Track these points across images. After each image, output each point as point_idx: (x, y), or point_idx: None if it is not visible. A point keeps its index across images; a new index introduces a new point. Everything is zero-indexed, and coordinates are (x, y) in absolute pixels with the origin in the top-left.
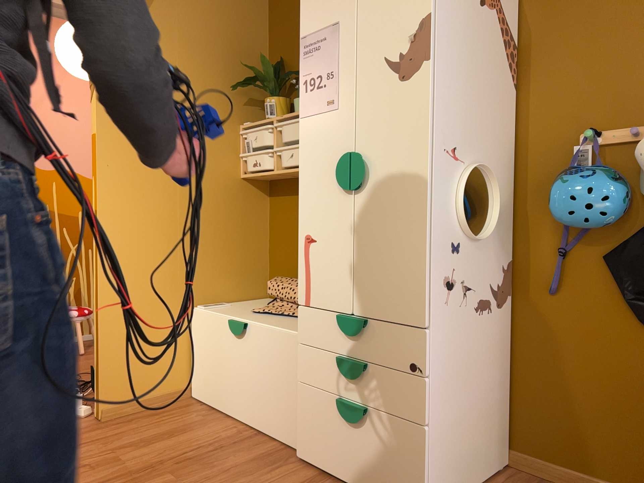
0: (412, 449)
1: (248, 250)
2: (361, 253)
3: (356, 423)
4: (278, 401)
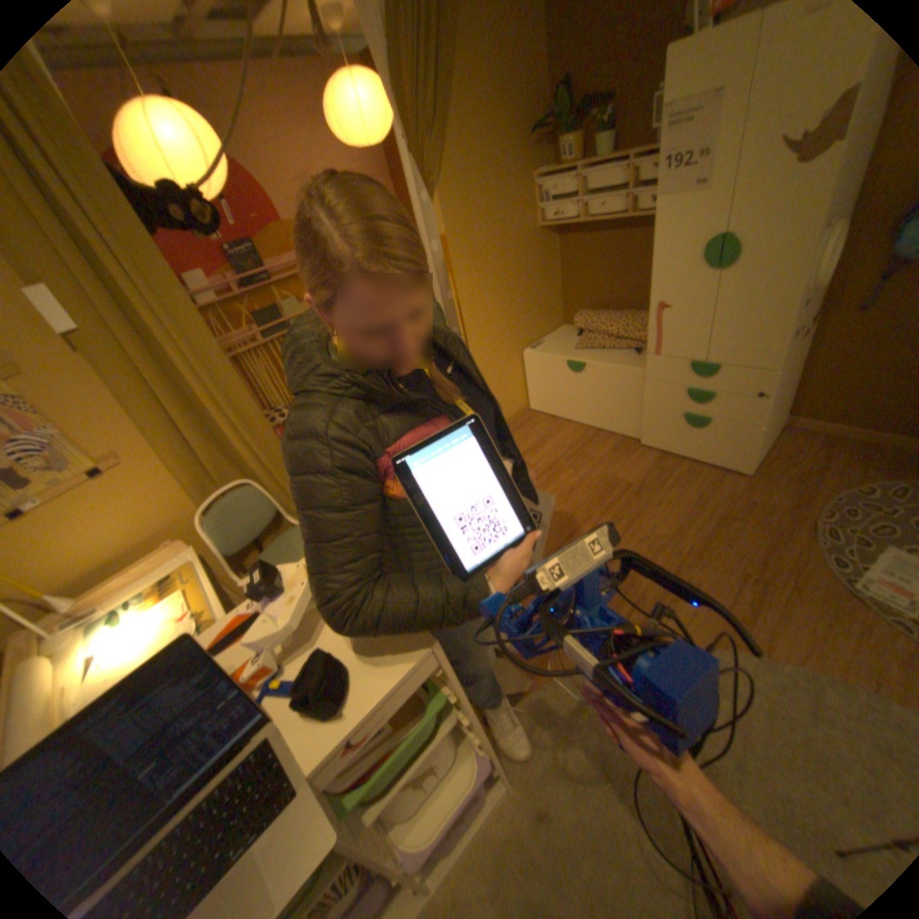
0: (748, 438)
1: (549, 291)
2: (719, 318)
3: (701, 426)
4: (619, 410)
